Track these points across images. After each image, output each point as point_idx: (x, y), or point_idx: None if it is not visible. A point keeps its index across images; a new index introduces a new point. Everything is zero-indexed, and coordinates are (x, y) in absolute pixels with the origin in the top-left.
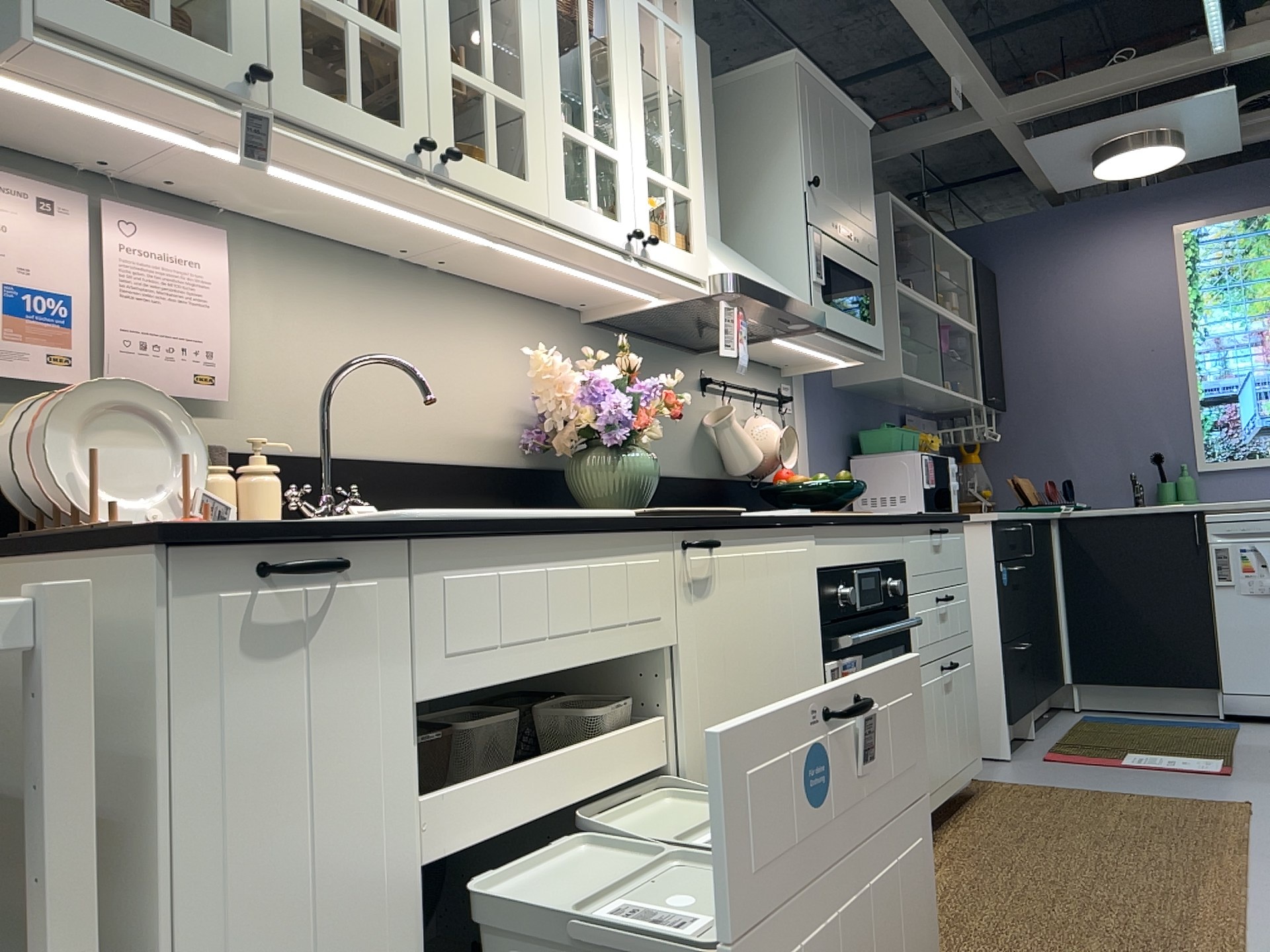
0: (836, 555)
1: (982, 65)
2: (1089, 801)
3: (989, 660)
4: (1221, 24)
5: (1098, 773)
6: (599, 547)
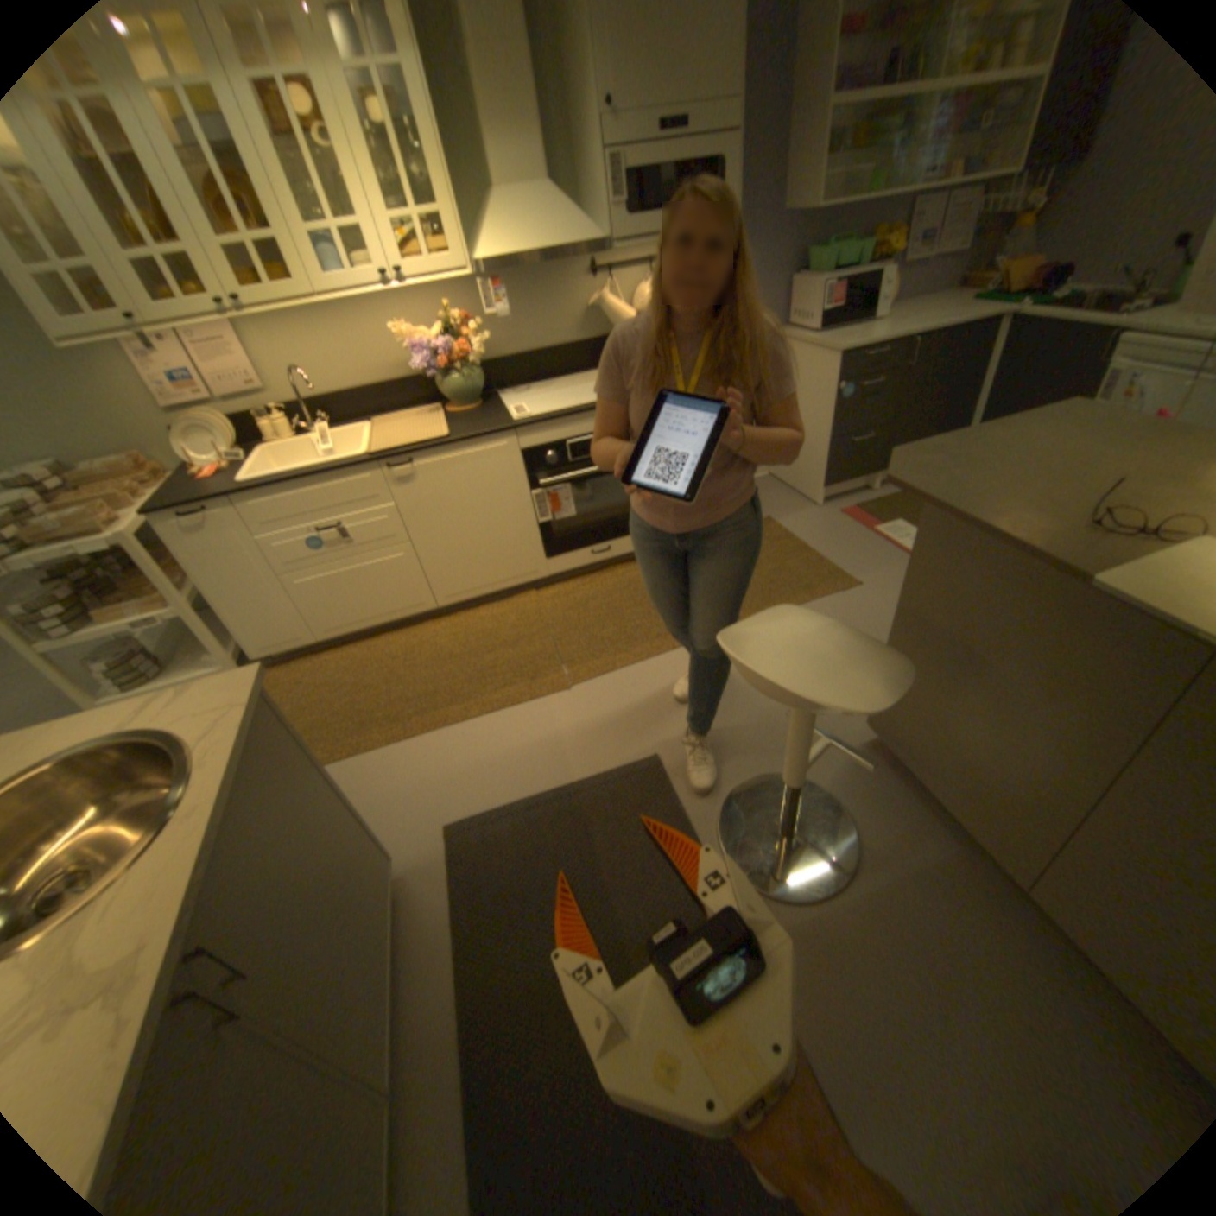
0: (541, 439)
1: None
2: (784, 553)
3: (822, 447)
4: None
5: (841, 533)
6: (328, 479)
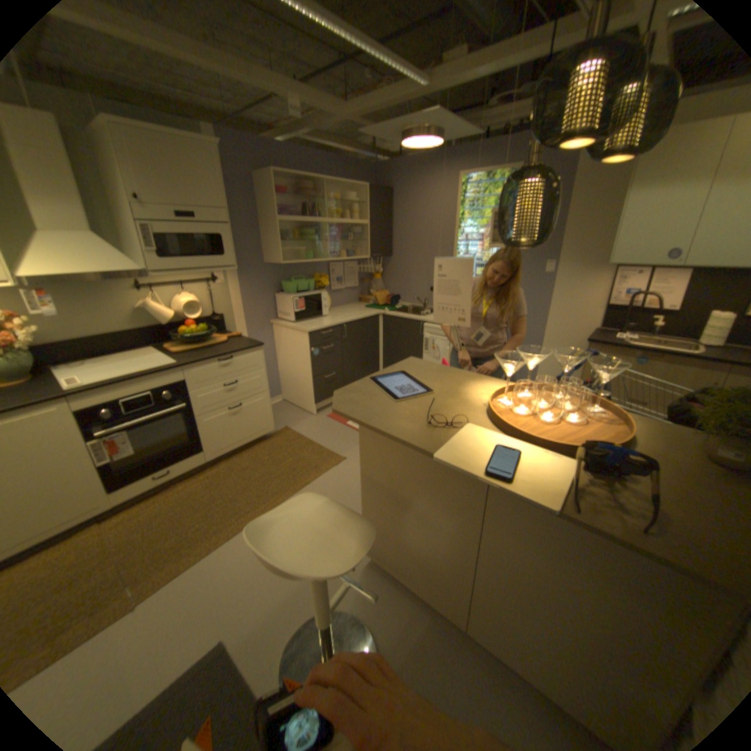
0: (95, 400)
1: (307, 87)
2: (298, 448)
3: (309, 382)
4: (408, 70)
5: (329, 429)
6: None
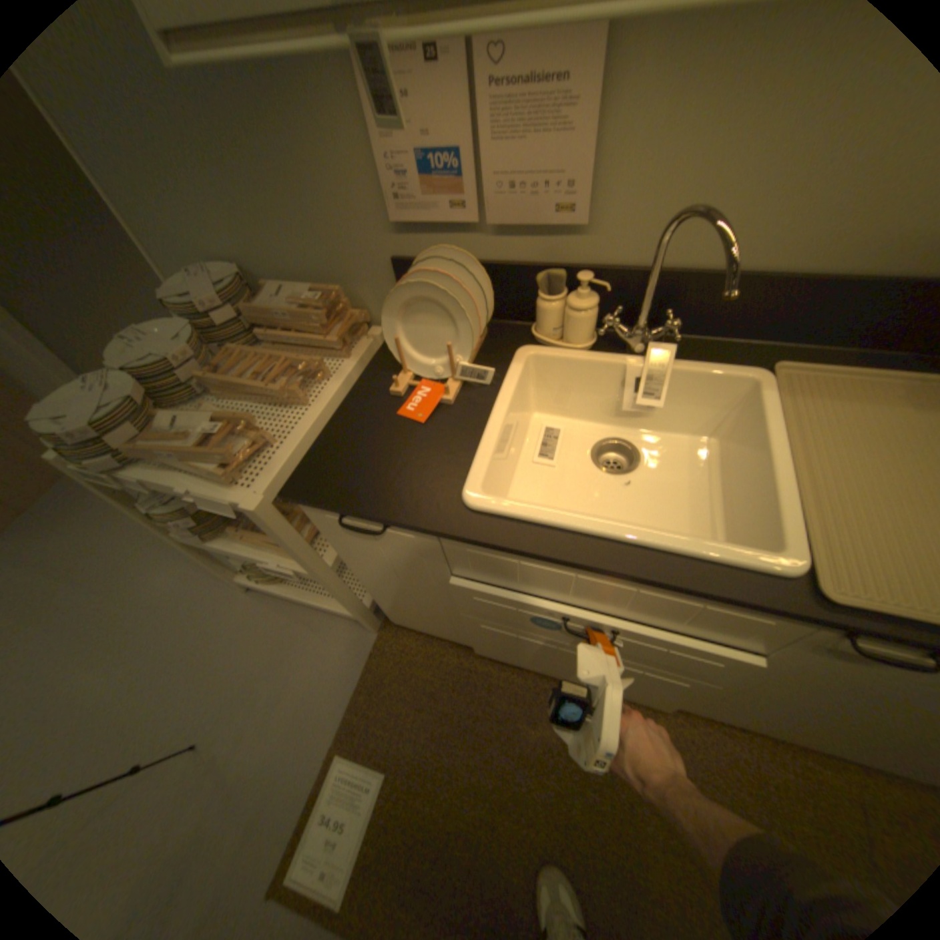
0: None
1: None
2: None
3: None
4: None
5: None
6: (666, 590)
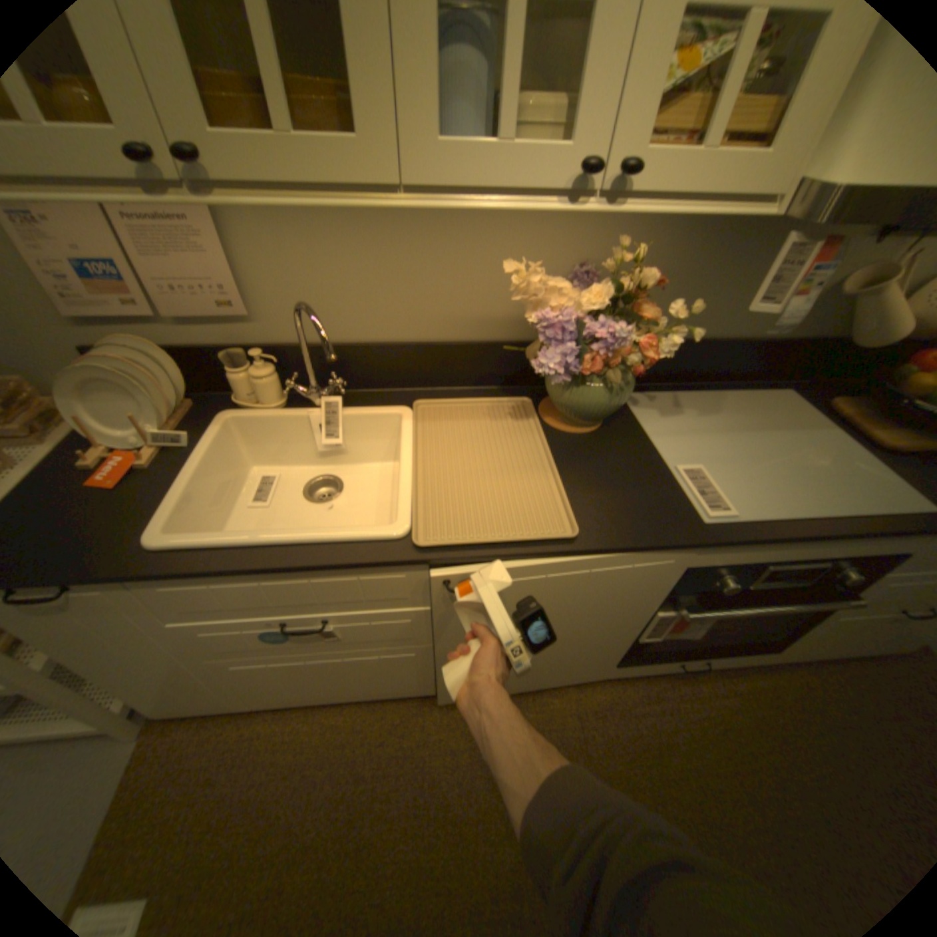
0: (735, 559)
1: None
2: None
3: None
4: None
5: None
6: (324, 572)
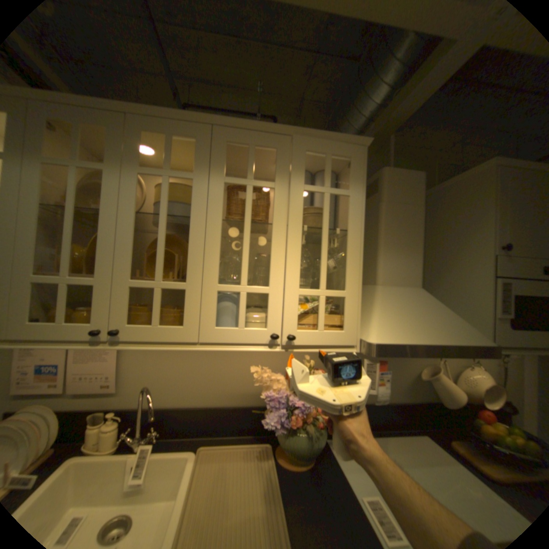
0: None
1: None
2: None
3: None
4: None
5: None
6: None
